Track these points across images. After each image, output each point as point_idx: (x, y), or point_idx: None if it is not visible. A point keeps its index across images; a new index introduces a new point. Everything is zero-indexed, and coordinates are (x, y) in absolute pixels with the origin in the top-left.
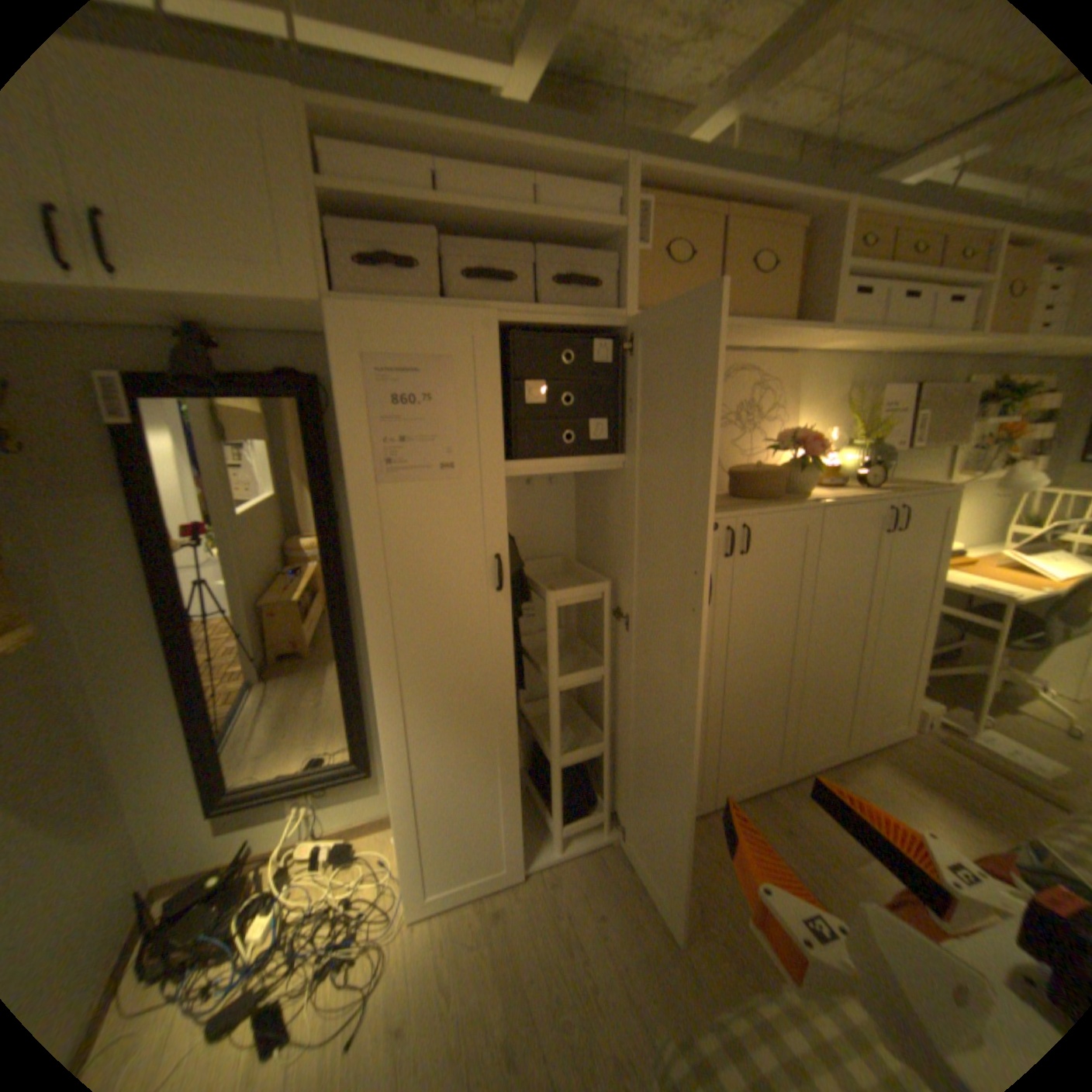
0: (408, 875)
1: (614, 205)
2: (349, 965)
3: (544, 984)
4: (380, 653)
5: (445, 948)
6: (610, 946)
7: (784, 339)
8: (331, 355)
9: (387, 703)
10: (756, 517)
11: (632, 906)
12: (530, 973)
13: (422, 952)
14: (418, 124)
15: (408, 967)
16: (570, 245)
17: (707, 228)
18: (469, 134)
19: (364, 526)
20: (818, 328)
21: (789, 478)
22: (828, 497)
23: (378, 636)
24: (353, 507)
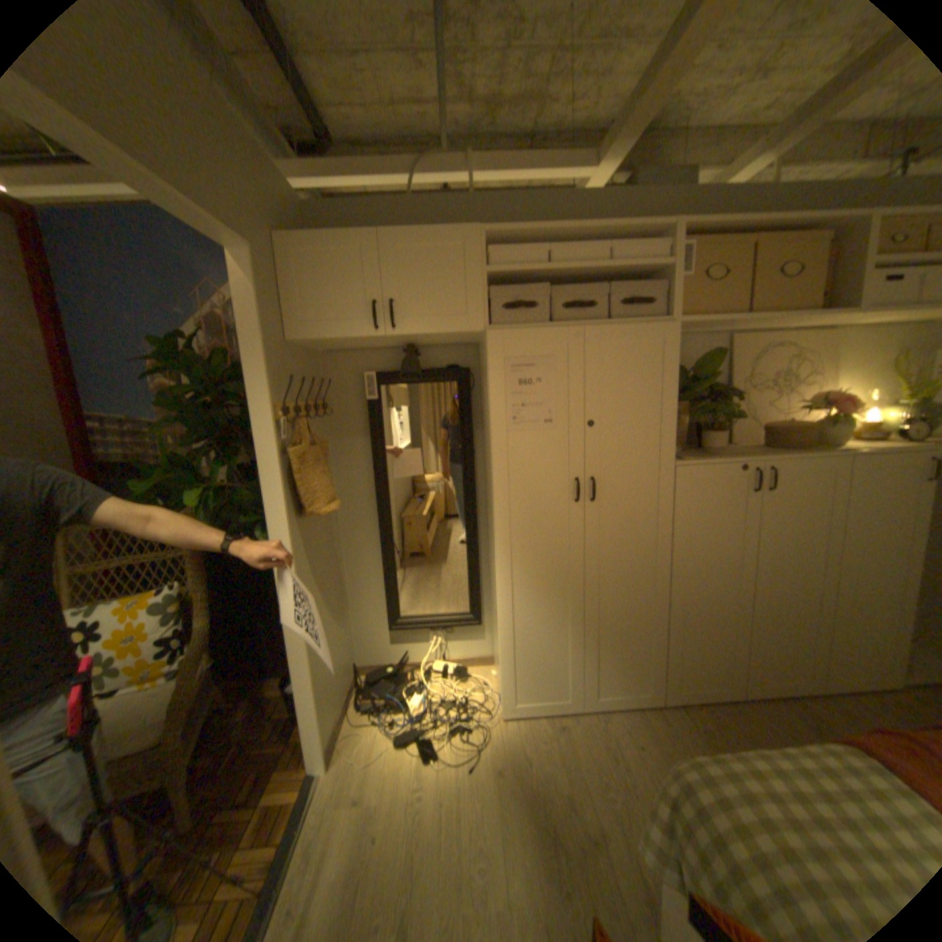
0: (506, 687)
1: (665, 251)
2: (468, 735)
3: (597, 777)
4: (500, 536)
5: (529, 741)
6: (647, 768)
7: (816, 322)
8: (487, 361)
9: (502, 568)
10: (784, 463)
11: (667, 749)
12: (587, 768)
13: (513, 739)
14: (542, 229)
15: (505, 745)
16: (633, 277)
17: (740, 251)
18: (571, 229)
19: (497, 457)
20: (843, 314)
21: (822, 433)
22: (861, 449)
23: (500, 525)
24: (492, 446)
